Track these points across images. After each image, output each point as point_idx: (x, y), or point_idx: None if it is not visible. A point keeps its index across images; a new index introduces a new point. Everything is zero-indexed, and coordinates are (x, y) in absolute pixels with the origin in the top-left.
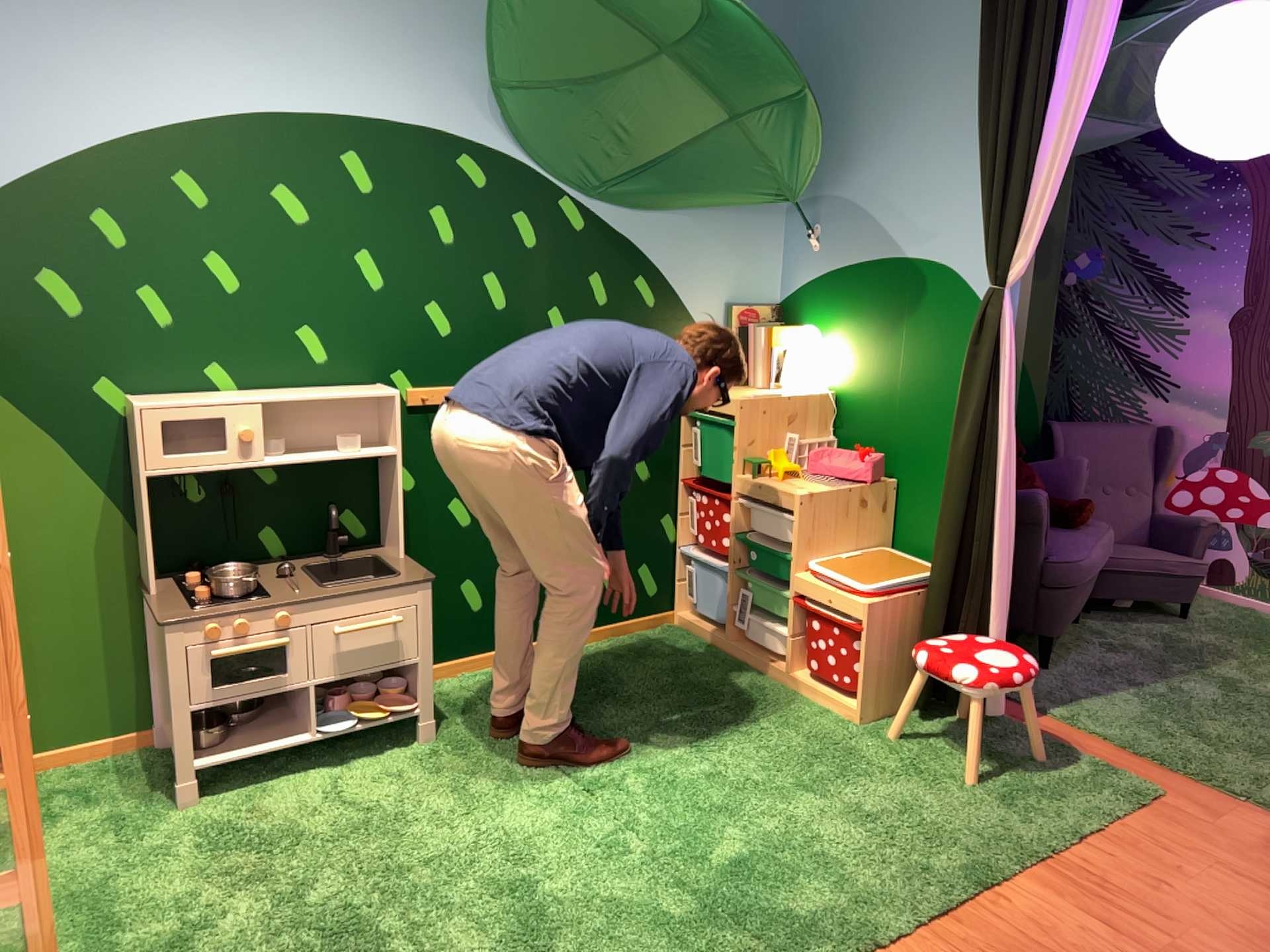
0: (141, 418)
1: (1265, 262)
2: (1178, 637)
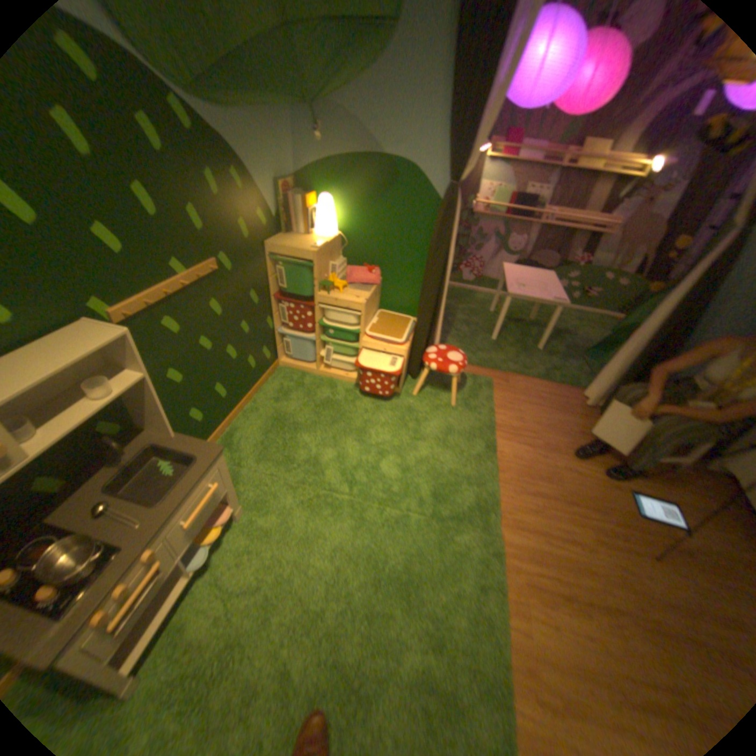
0: None
1: None
2: None
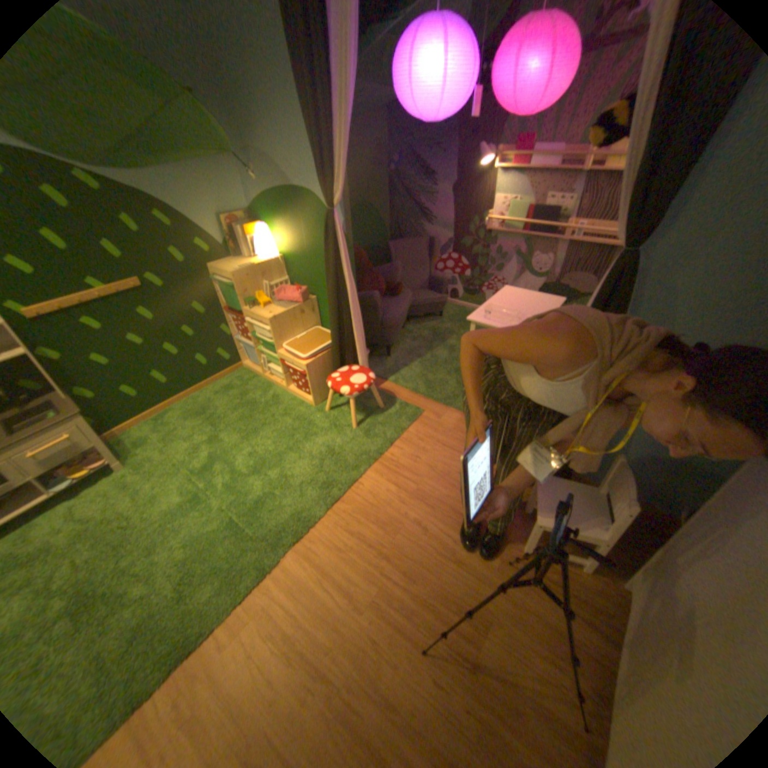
0: None
1: (465, 158)
2: (438, 329)
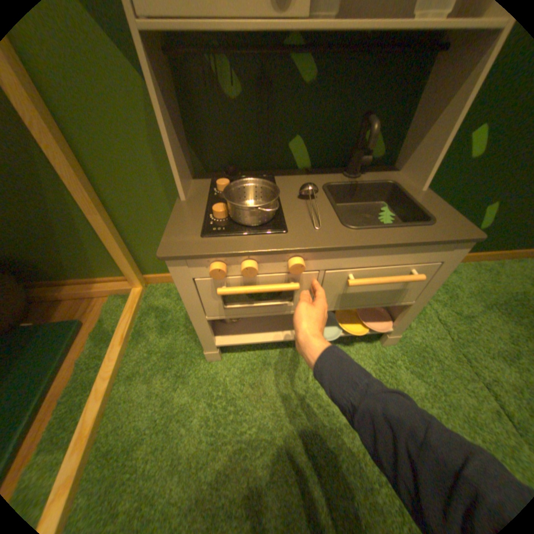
0: None
1: None
2: None
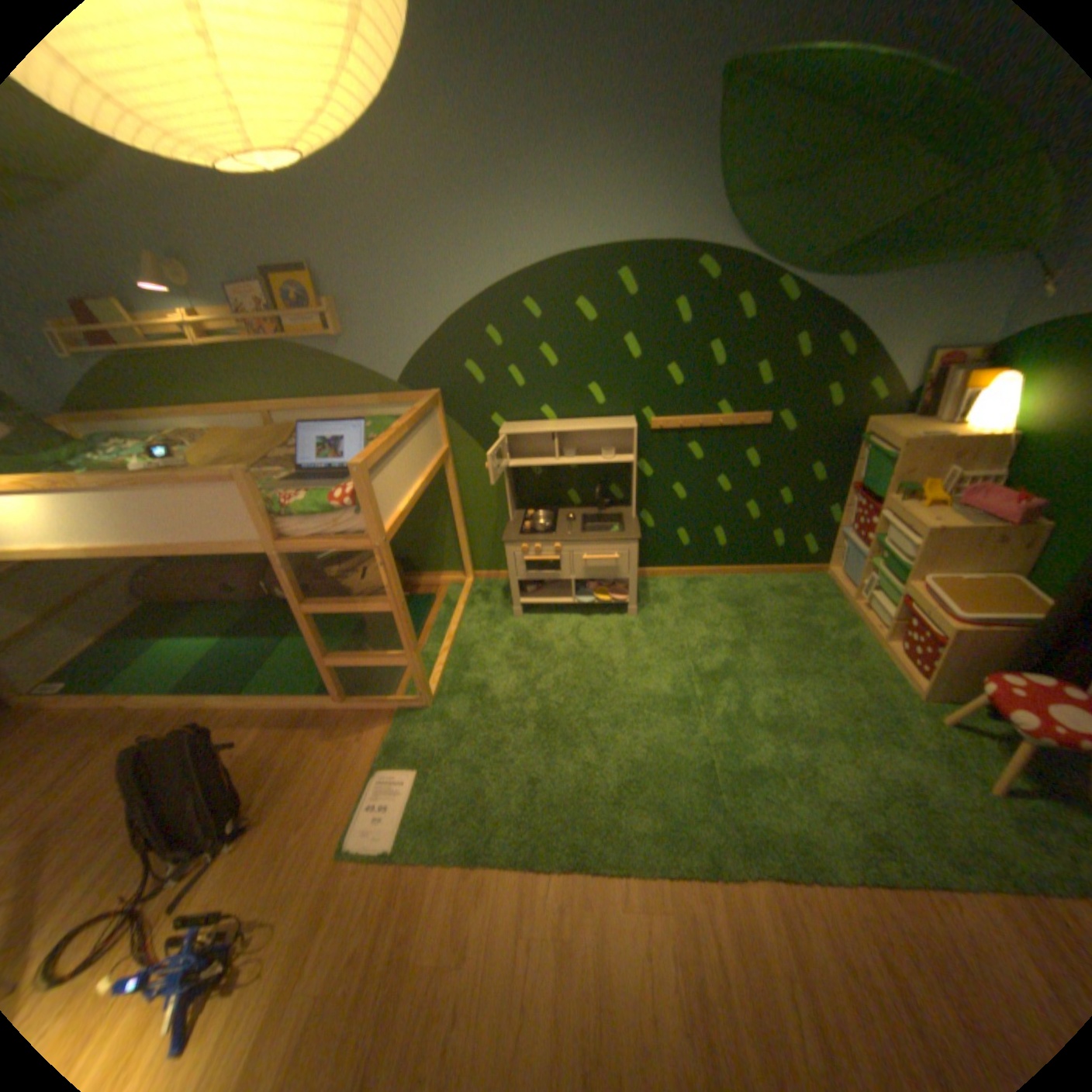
0: (502, 440)
1: None
2: None
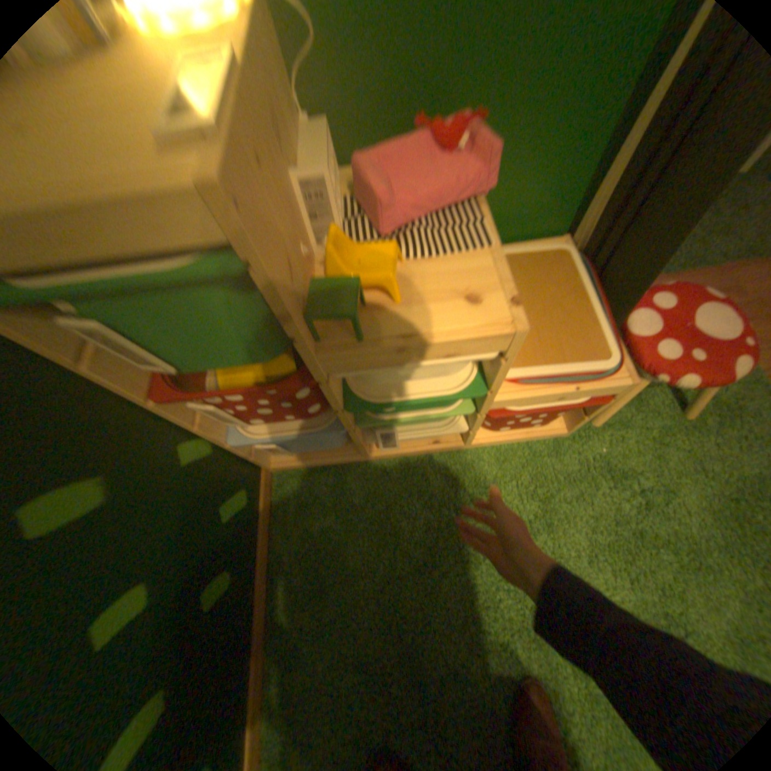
0: None
1: None
2: None
